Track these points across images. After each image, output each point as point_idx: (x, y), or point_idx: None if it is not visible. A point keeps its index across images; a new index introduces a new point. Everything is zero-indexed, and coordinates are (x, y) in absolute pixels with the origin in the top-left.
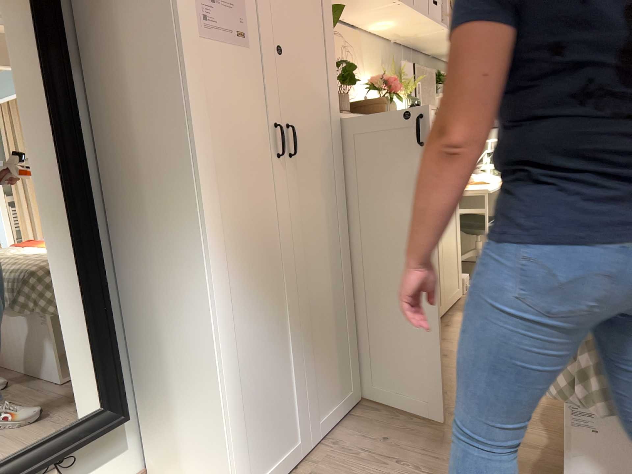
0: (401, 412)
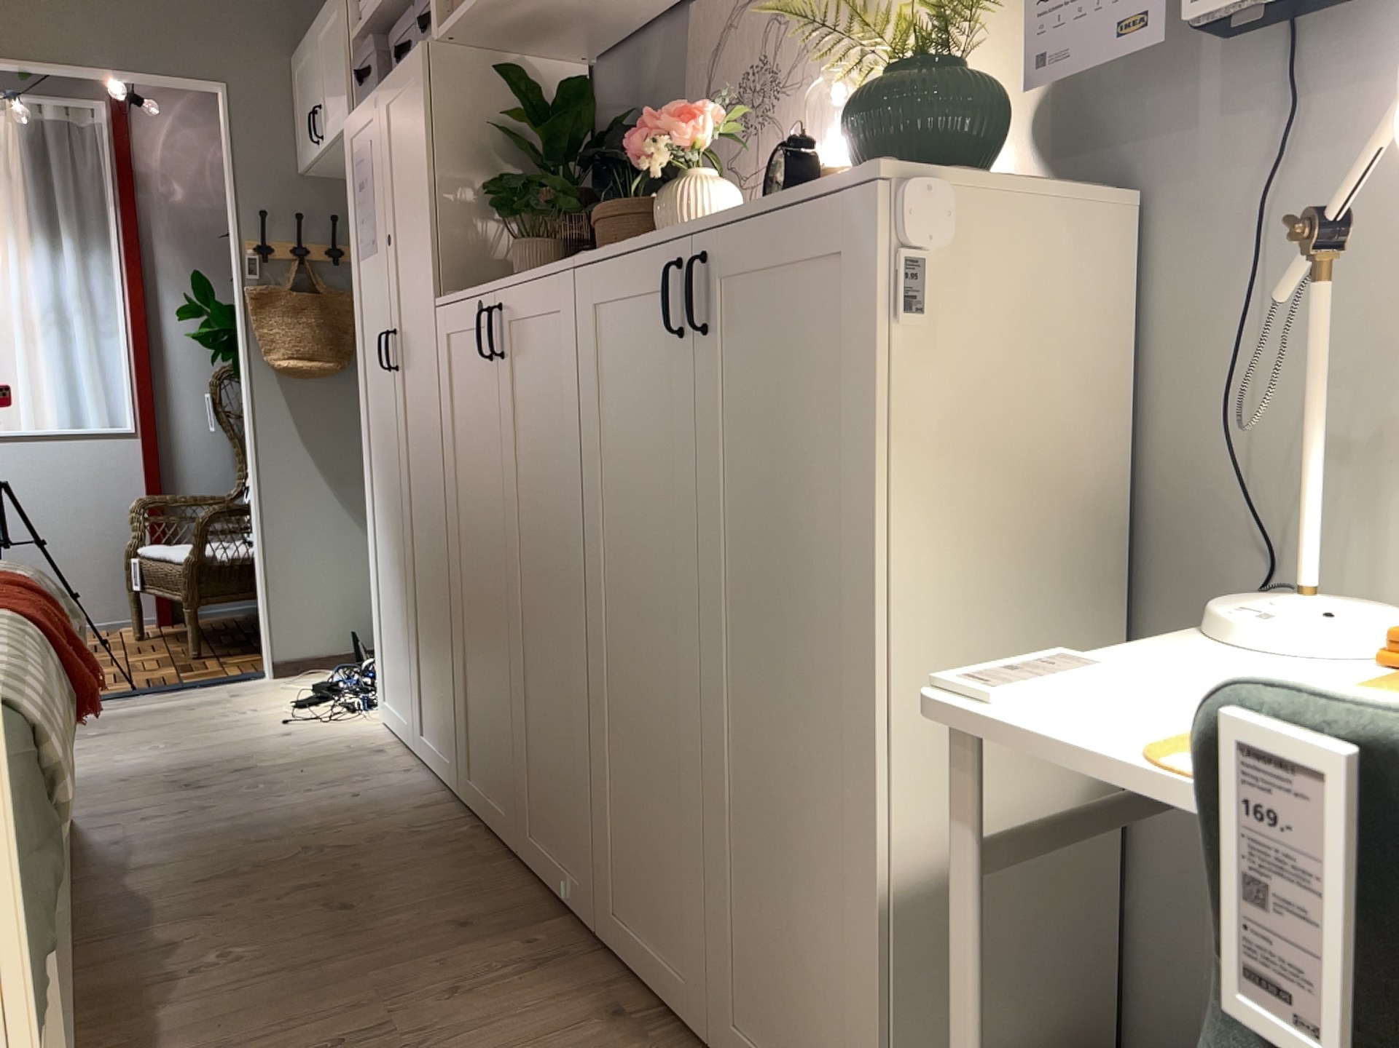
0: (382, 826)
